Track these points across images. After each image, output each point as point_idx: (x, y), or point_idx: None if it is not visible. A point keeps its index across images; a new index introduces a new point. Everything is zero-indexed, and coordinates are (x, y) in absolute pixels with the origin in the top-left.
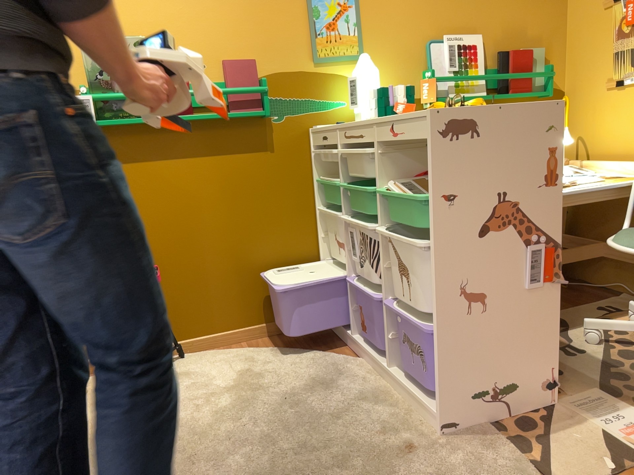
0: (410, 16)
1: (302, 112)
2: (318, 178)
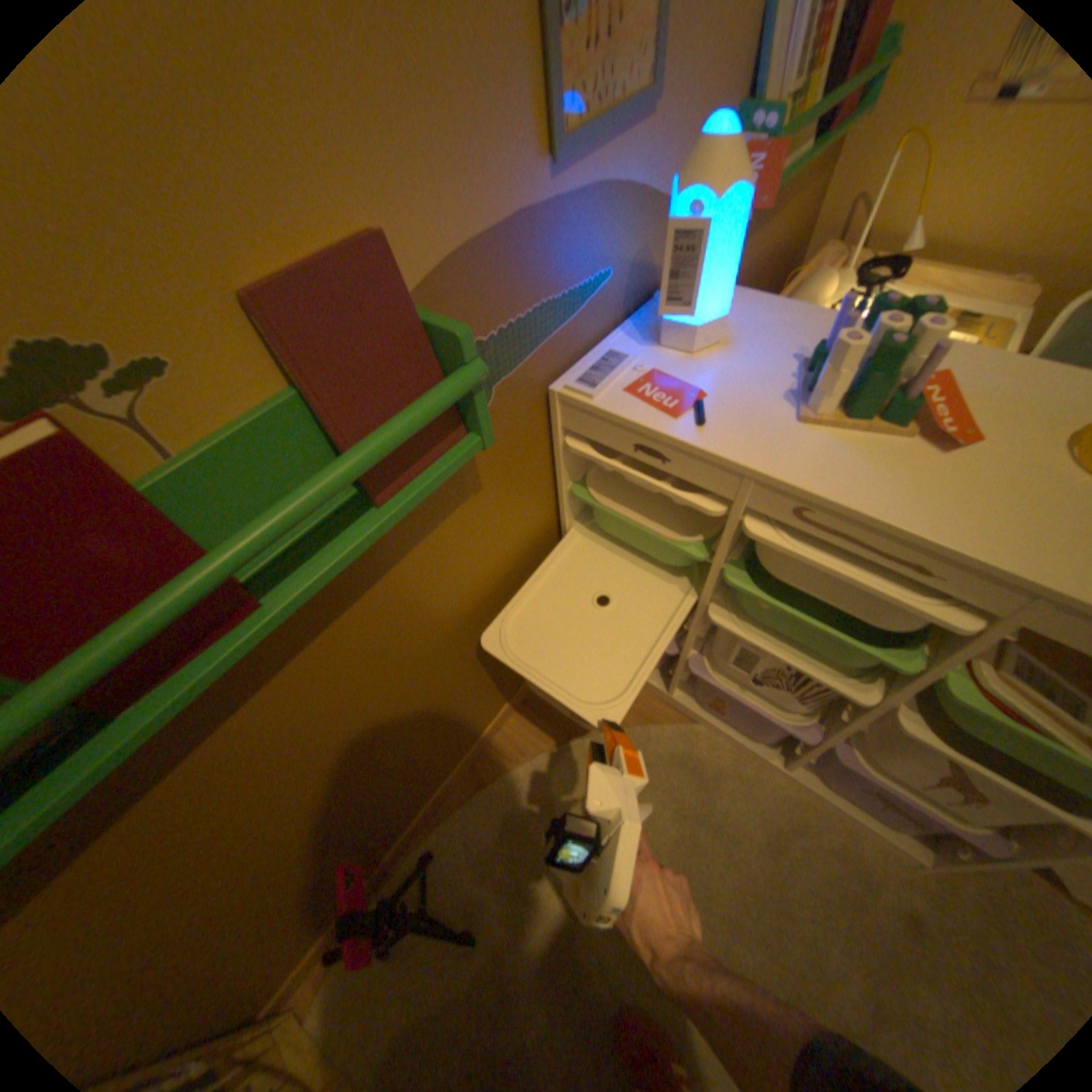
0: None
1: (530, 351)
2: (572, 484)
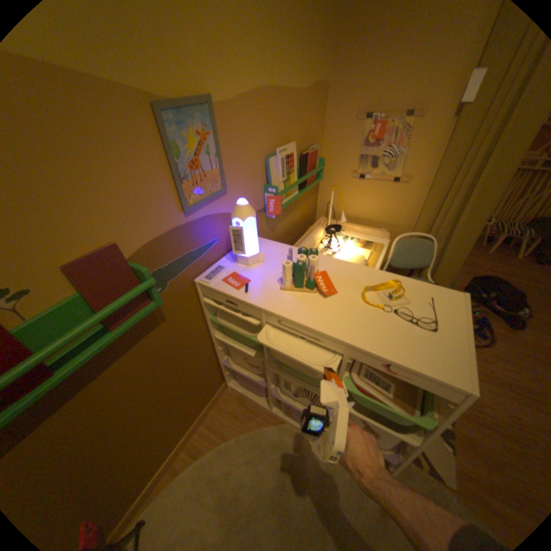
0: (255, 132)
1: (184, 269)
2: (211, 316)
